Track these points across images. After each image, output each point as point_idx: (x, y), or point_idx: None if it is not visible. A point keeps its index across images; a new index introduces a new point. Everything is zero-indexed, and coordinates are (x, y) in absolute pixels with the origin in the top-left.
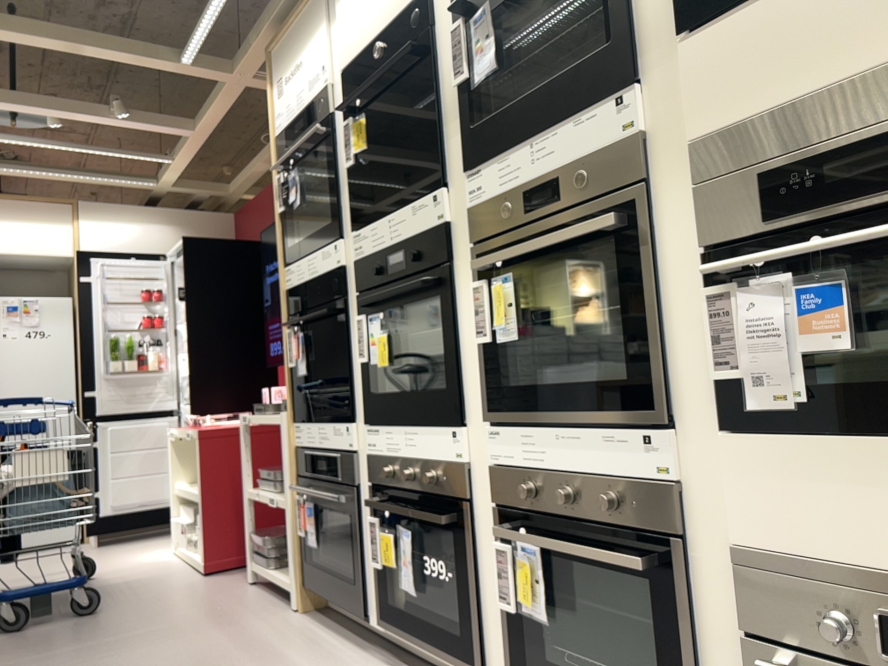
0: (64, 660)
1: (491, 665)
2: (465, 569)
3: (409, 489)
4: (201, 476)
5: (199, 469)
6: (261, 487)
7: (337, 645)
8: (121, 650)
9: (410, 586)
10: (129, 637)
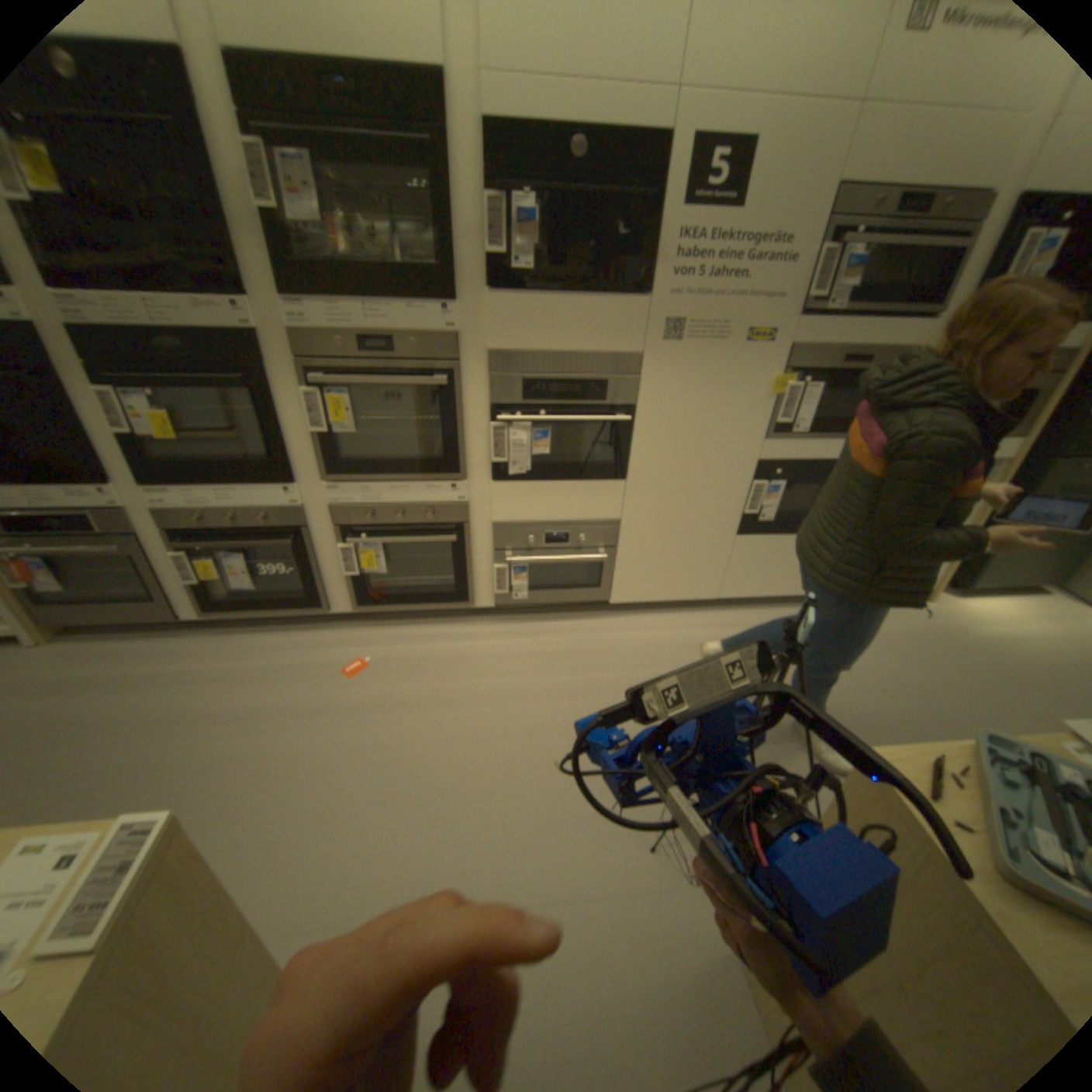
0: None
1: (332, 603)
2: (306, 564)
3: (228, 529)
4: None
5: None
6: None
7: (145, 647)
8: None
9: (247, 587)
10: None
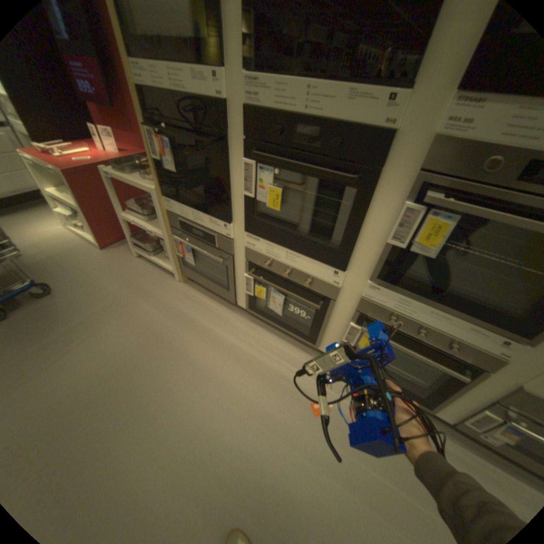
0: (63, 342)
1: (323, 345)
2: (320, 319)
3: (284, 276)
4: (72, 195)
5: (68, 190)
6: (131, 214)
7: (218, 308)
8: (97, 328)
9: (278, 311)
10: (93, 315)
